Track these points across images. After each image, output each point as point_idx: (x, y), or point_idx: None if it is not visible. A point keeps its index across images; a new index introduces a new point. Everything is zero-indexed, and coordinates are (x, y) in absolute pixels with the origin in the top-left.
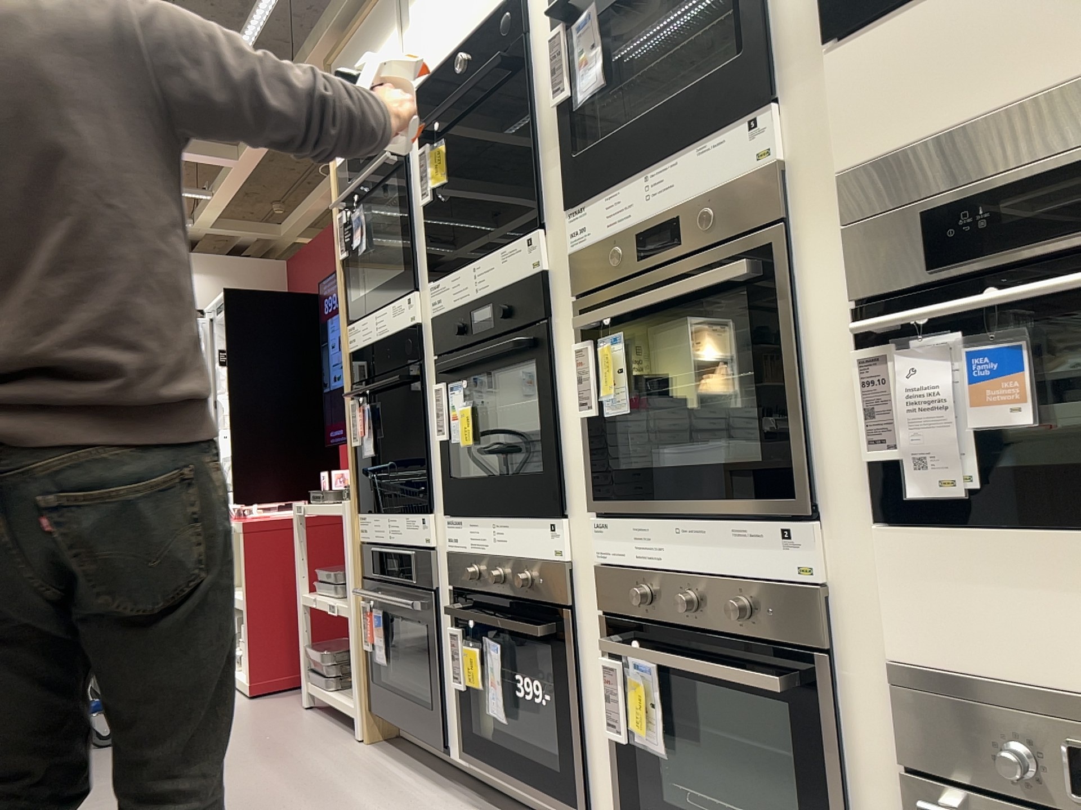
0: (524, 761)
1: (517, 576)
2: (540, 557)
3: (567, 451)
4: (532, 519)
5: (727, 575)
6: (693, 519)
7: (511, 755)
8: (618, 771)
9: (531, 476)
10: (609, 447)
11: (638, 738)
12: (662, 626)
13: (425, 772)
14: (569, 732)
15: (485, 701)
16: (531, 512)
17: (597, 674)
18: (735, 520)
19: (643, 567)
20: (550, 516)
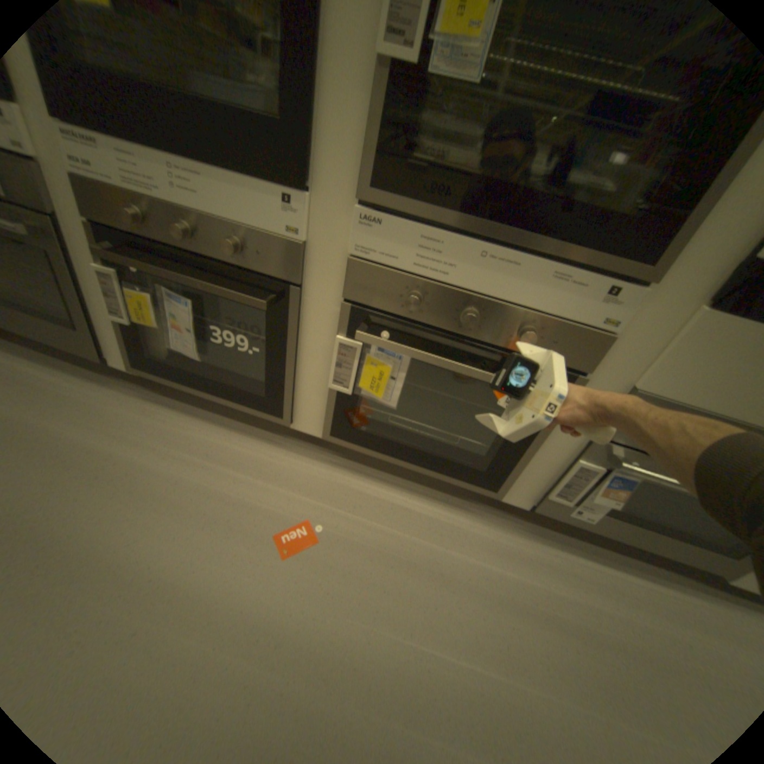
0: (218, 382)
1: (218, 235)
2: (261, 225)
3: (326, 96)
4: (248, 174)
5: (521, 302)
6: (508, 244)
7: (201, 377)
8: (328, 400)
9: (246, 110)
10: (417, 119)
11: (365, 389)
12: (416, 321)
13: (72, 370)
14: (280, 373)
15: (152, 330)
16: (249, 165)
17: (321, 339)
18: (562, 260)
19: (418, 271)
20: (284, 181)
